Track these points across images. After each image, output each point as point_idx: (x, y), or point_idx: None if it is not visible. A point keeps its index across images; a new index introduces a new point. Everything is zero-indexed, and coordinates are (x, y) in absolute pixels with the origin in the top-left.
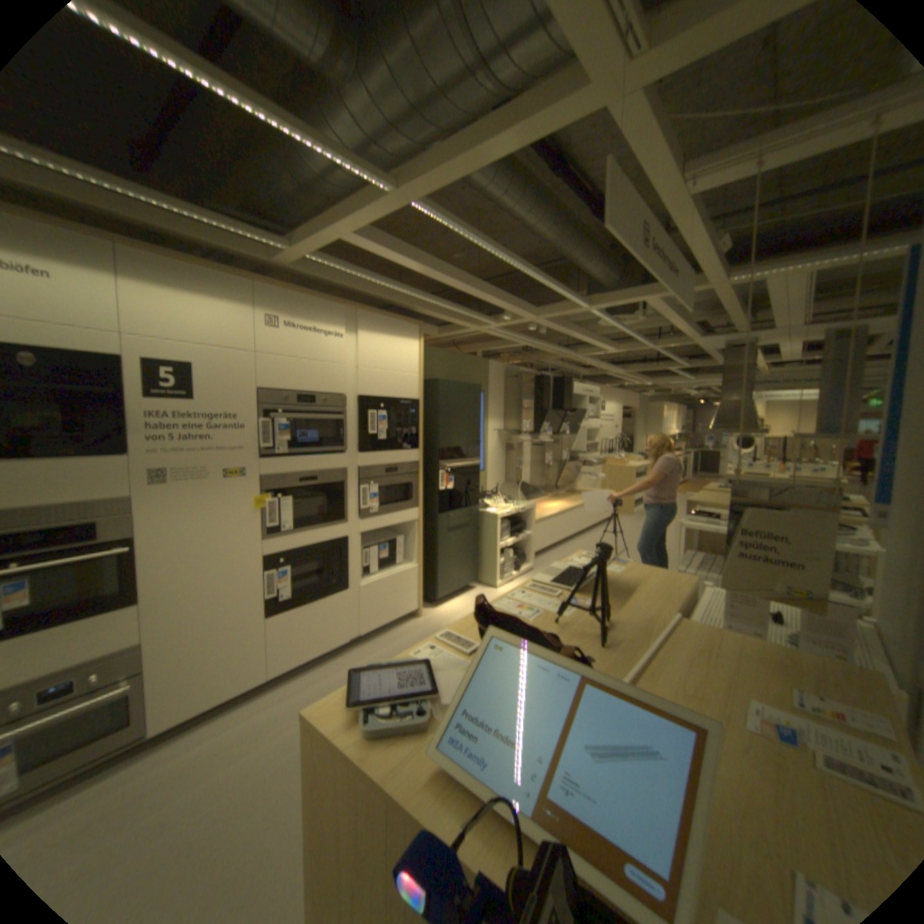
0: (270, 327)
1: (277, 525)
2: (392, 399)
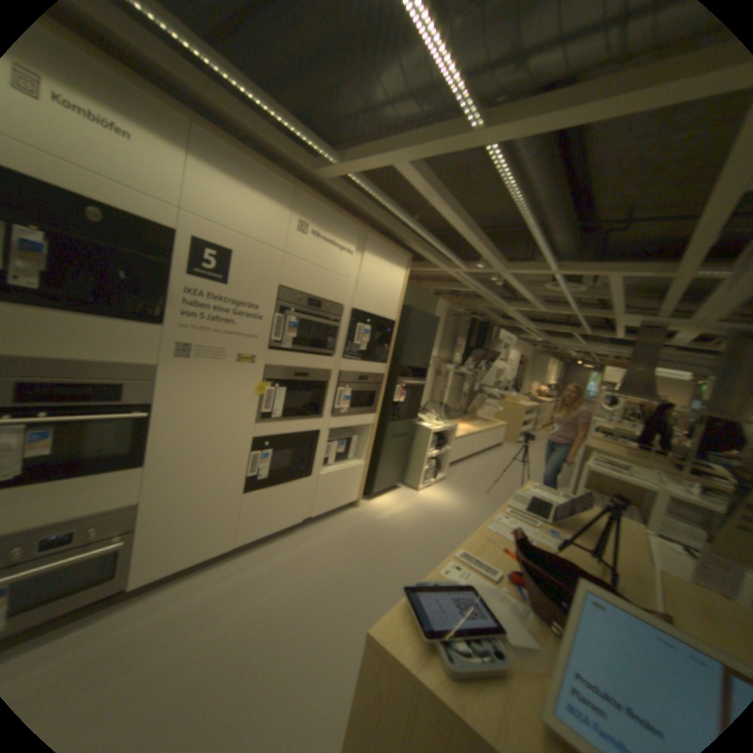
0: (302, 231)
1: (270, 411)
2: (377, 316)
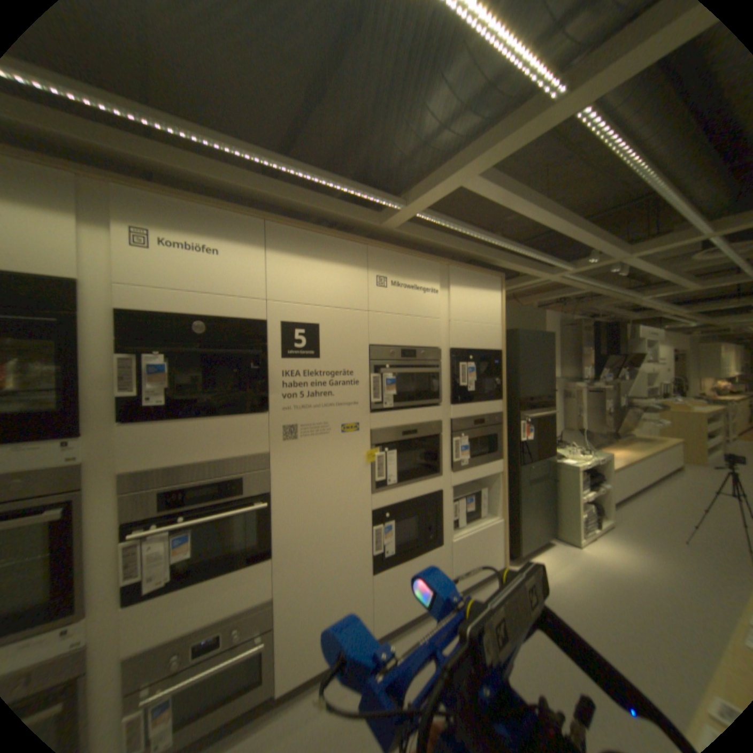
0: (379, 286)
1: (383, 479)
2: (479, 350)
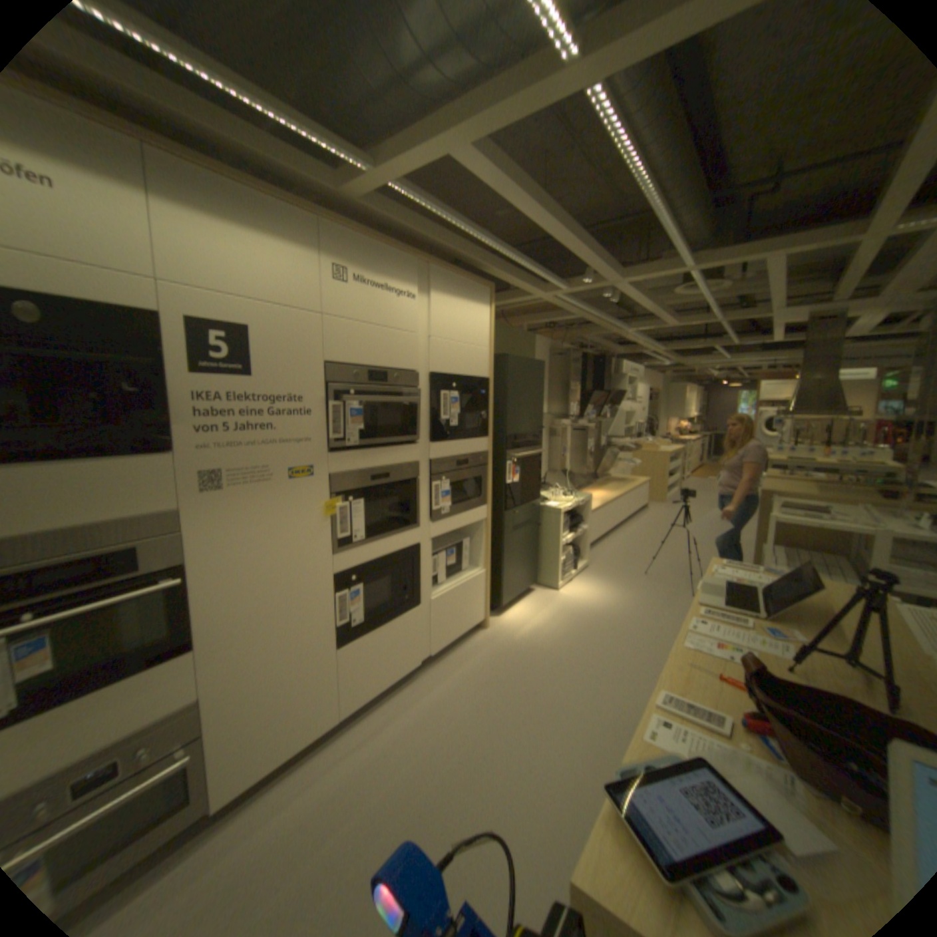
0: (338, 279)
1: (348, 534)
2: (463, 376)
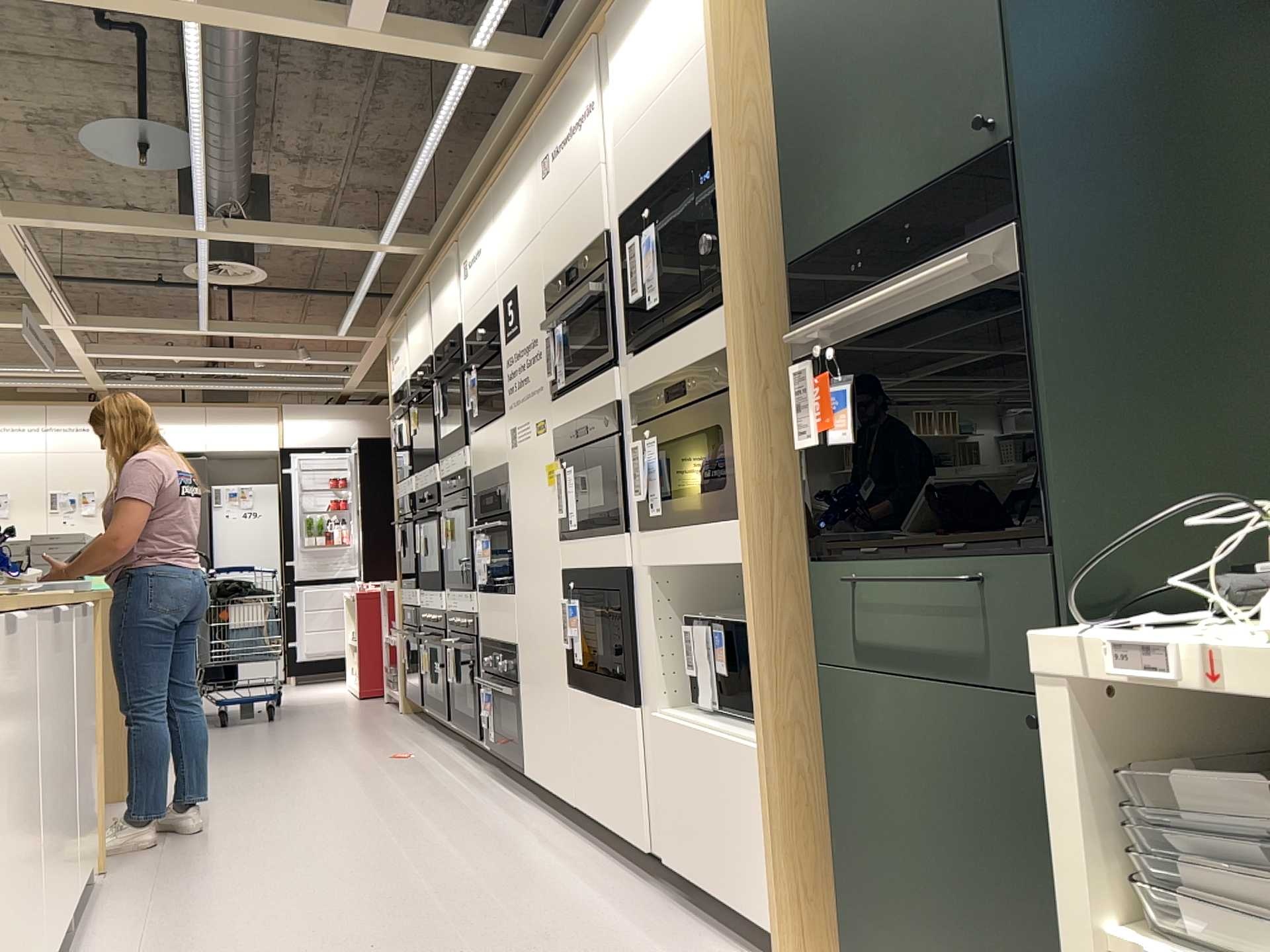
0: (544, 175)
1: (564, 517)
2: (671, 170)
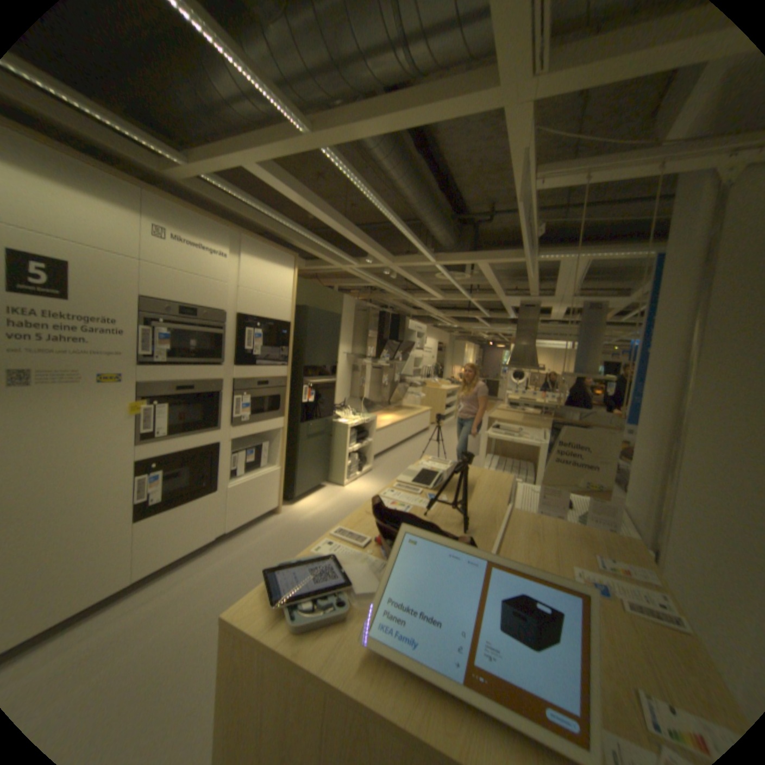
0: (156, 236)
1: (151, 431)
2: (268, 319)
